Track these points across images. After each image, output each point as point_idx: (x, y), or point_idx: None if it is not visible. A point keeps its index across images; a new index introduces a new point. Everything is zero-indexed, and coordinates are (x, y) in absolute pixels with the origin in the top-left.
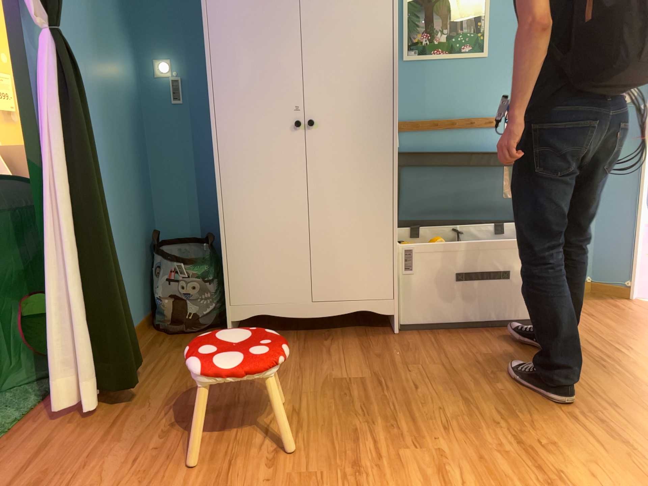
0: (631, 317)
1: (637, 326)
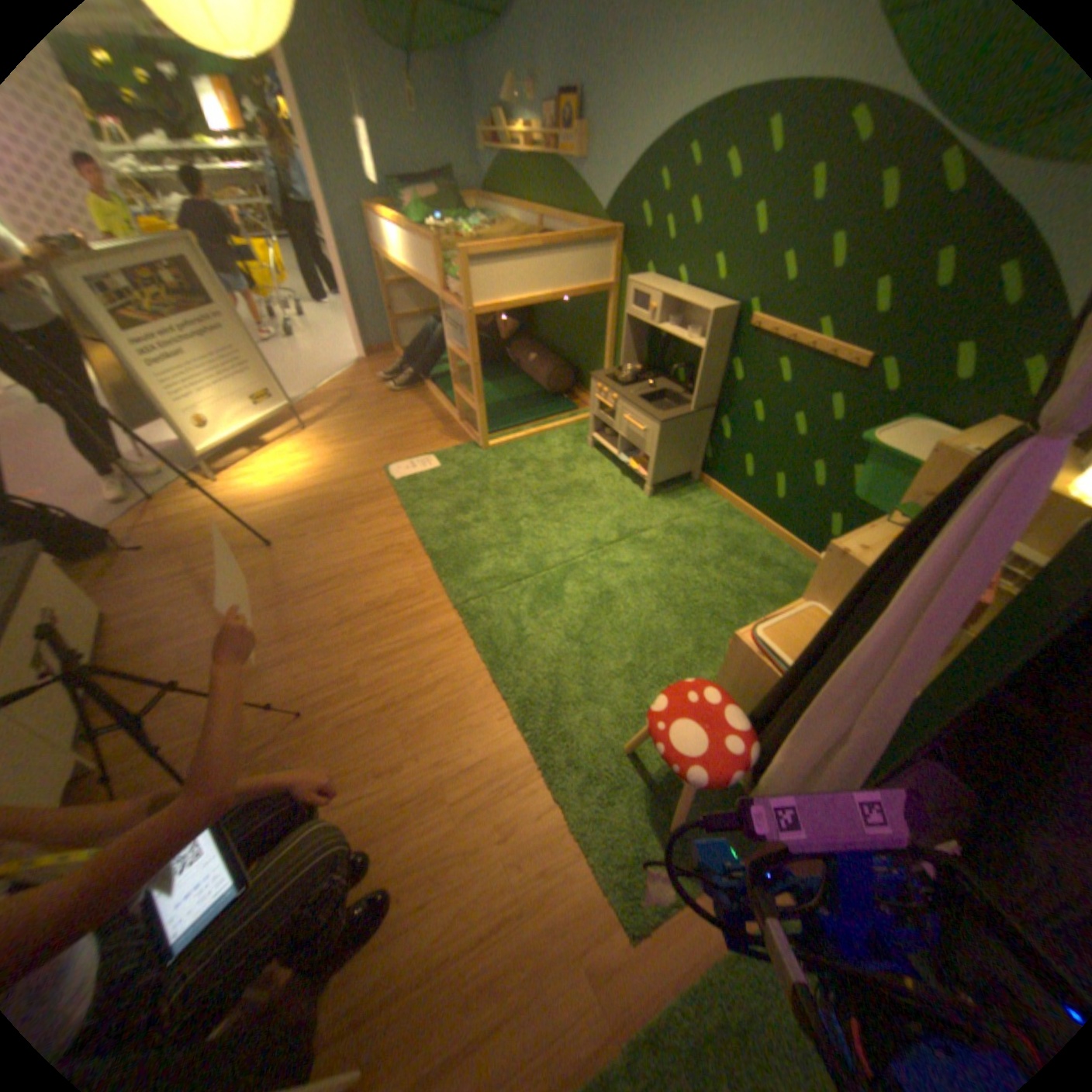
0: (99, 570)
1: (123, 567)
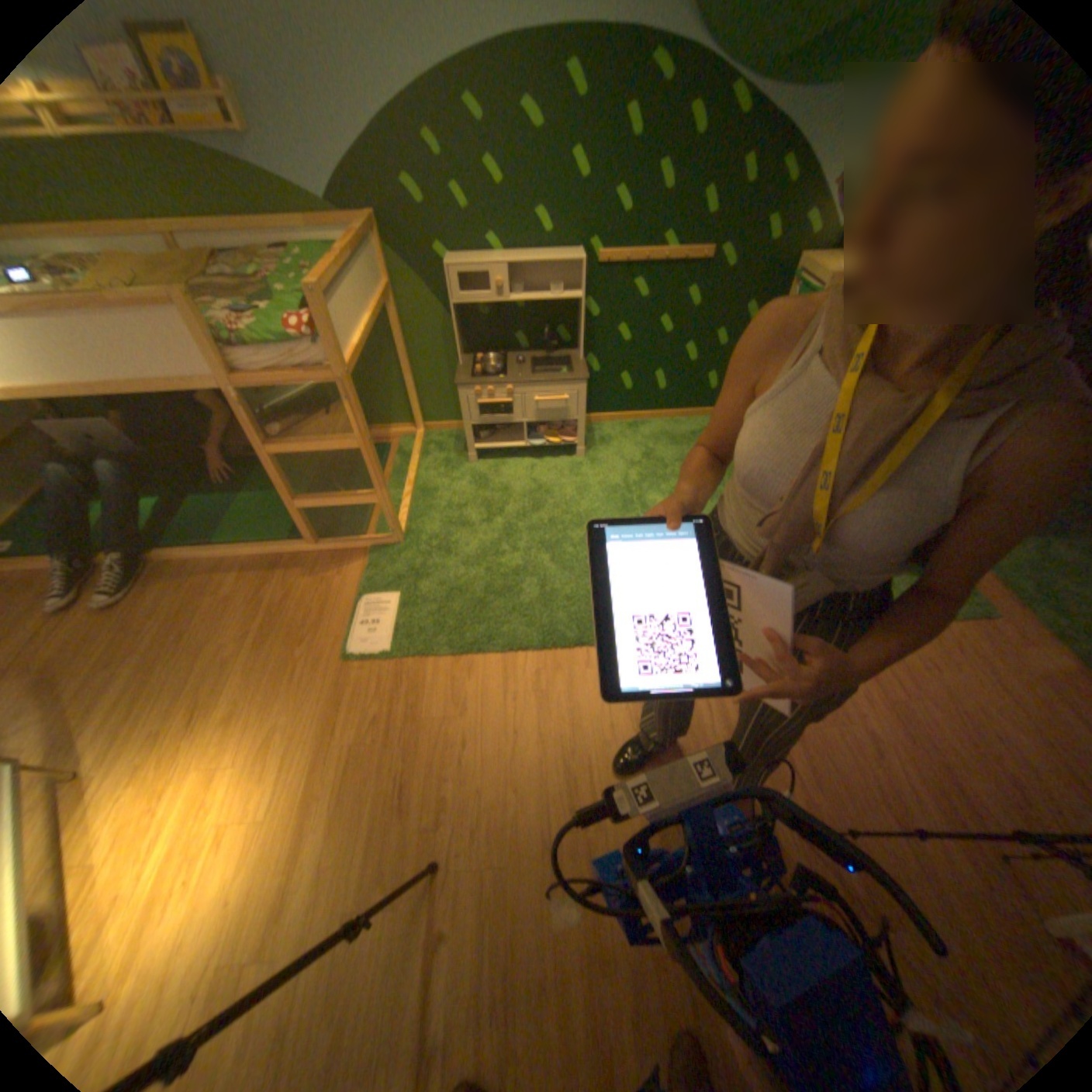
0: None
1: None
